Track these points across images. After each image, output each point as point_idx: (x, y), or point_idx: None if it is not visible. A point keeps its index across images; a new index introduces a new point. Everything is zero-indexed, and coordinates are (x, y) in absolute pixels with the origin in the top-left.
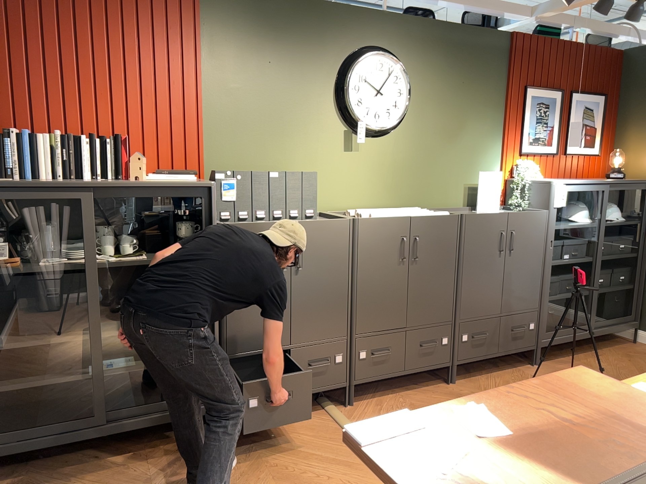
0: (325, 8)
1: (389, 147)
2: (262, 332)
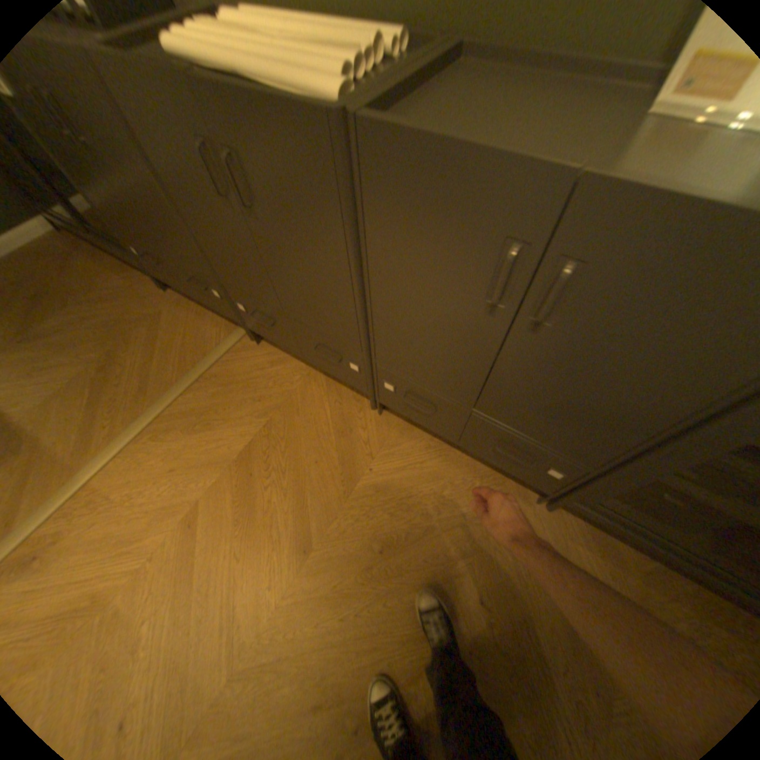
0: None
1: None
2: (120, 218)
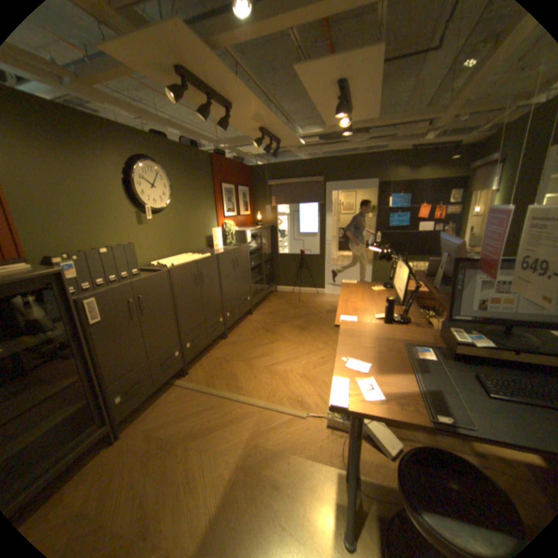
0: (103, 122)
1: (165, 220)
2: (130, 361)
